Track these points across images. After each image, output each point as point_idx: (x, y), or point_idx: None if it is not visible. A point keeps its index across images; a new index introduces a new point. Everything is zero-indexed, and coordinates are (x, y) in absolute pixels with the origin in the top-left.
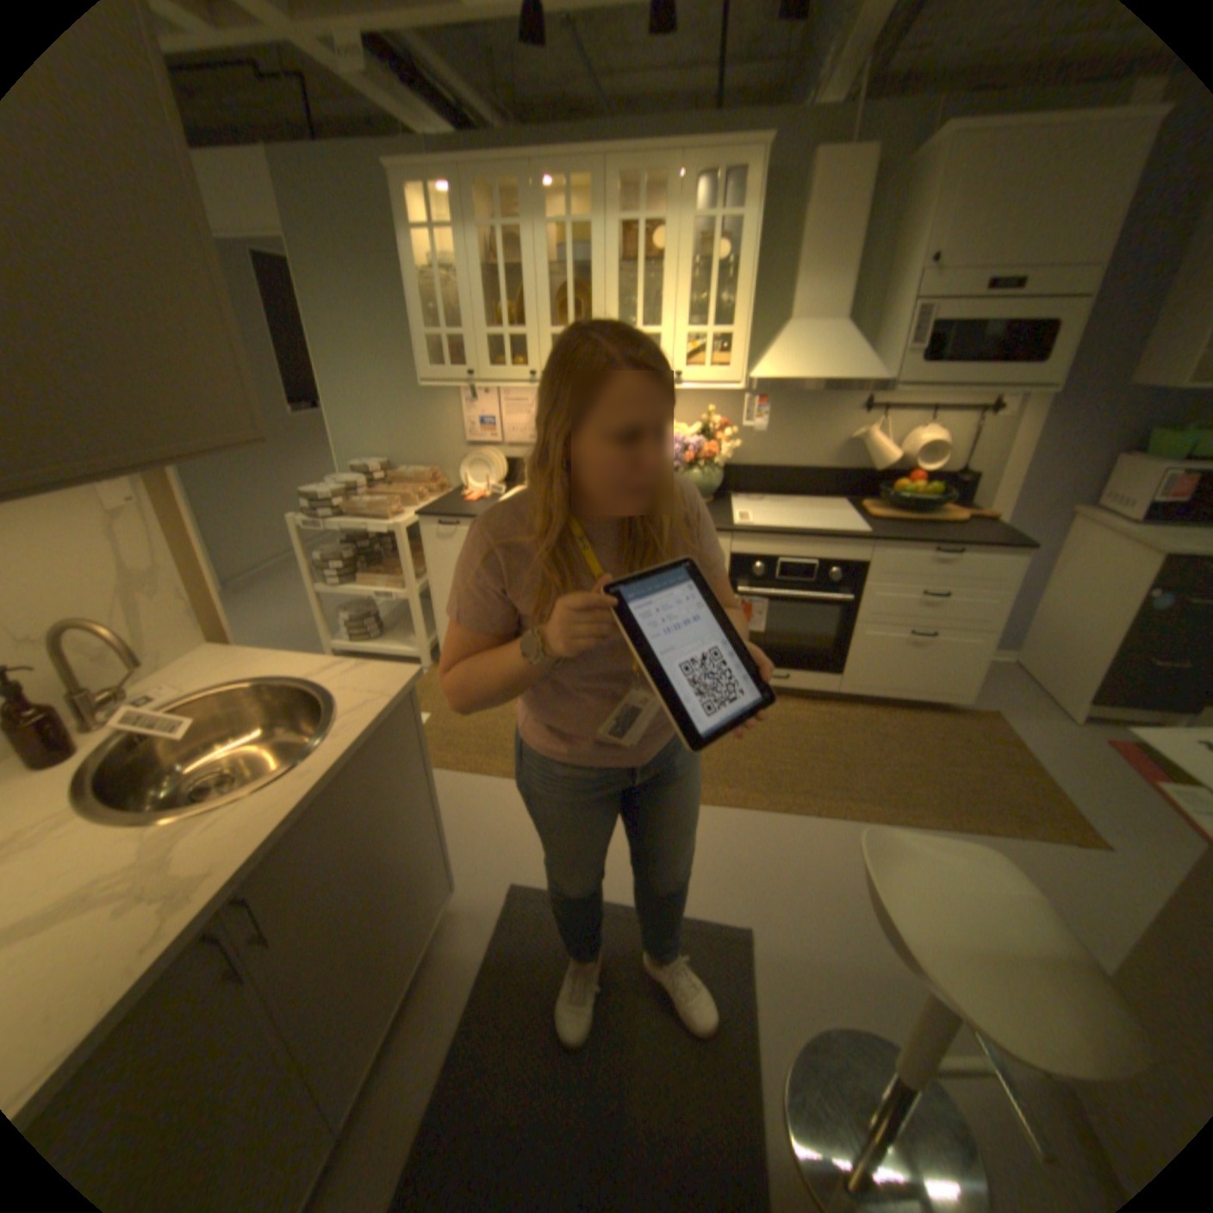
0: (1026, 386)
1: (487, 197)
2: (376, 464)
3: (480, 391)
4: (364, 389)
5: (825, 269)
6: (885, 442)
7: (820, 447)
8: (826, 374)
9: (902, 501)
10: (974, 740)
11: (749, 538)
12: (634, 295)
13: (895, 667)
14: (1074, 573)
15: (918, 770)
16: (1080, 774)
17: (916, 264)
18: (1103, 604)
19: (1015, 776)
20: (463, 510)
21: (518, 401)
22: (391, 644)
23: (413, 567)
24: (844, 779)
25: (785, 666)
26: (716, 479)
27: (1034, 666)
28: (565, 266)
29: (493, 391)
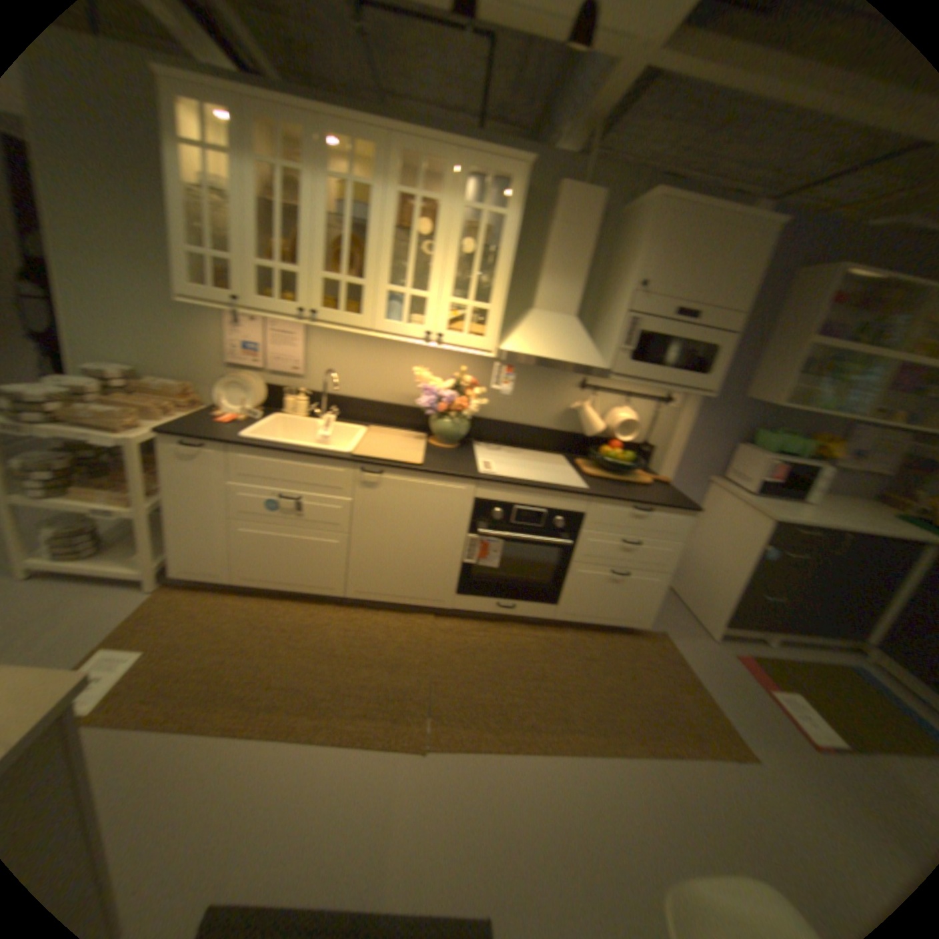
0: (693, 389)
1: (266, 140)
2: (110, 371)
3: (241, 318)
4: (106, 294)
5: (560, 275)
6: (592, 415)
7: (543, 412)
8: (558, 357)
9: (605, 464)
10: (652, 660)
11: (489, 486)
12: (401, 262)
13: (596, 599)
14: (710, 525)
15: (616, 693)
16: (724, 687)
17: (626, 285)
18: (731, 551)
19: (683, 694)
20: (206, 433)
21: (280, 334)
22: (101, 567)
23: (139, 487)
24: (561, 708)
25: (510, 596)
26: (461, 429)
27: (681, 591)
28: (340, 221)
29: (255, 320)
